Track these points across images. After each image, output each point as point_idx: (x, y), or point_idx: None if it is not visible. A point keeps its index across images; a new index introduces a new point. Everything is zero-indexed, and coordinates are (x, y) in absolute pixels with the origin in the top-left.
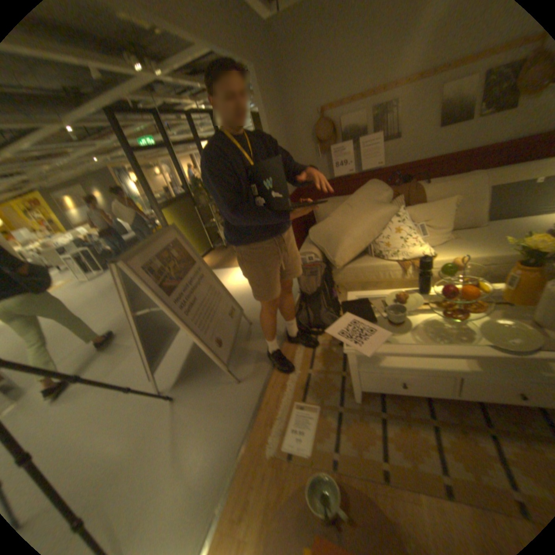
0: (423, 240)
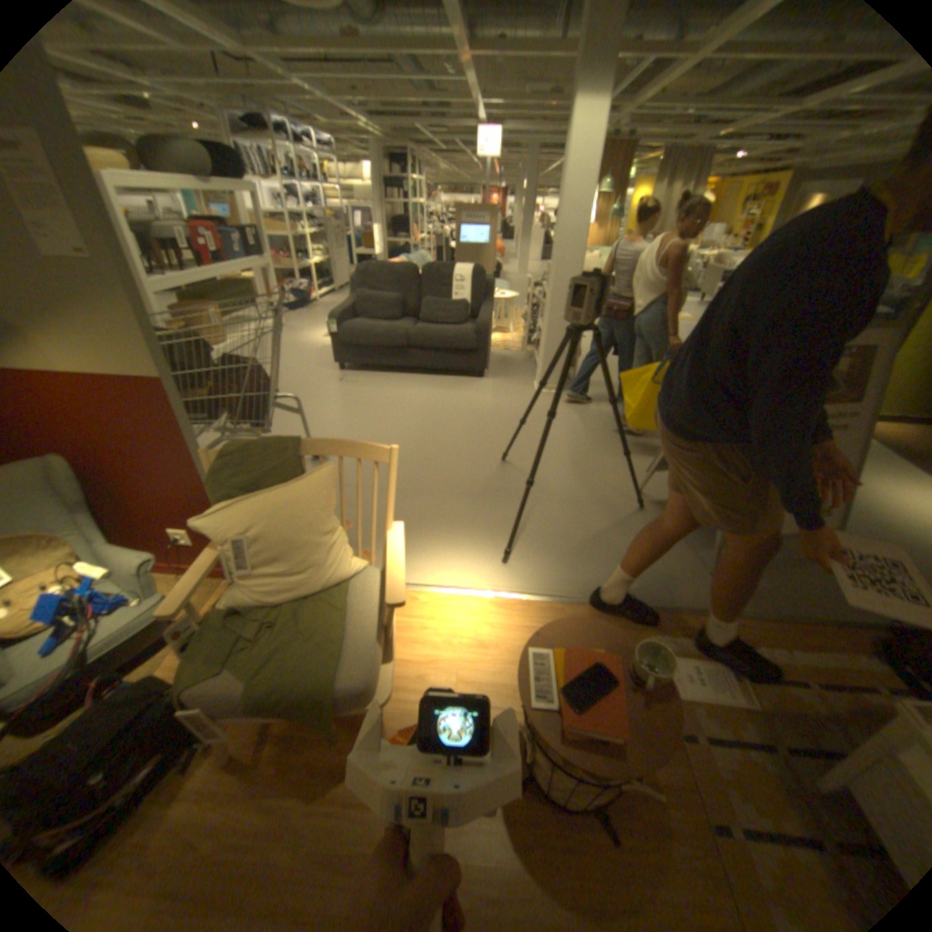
0: None
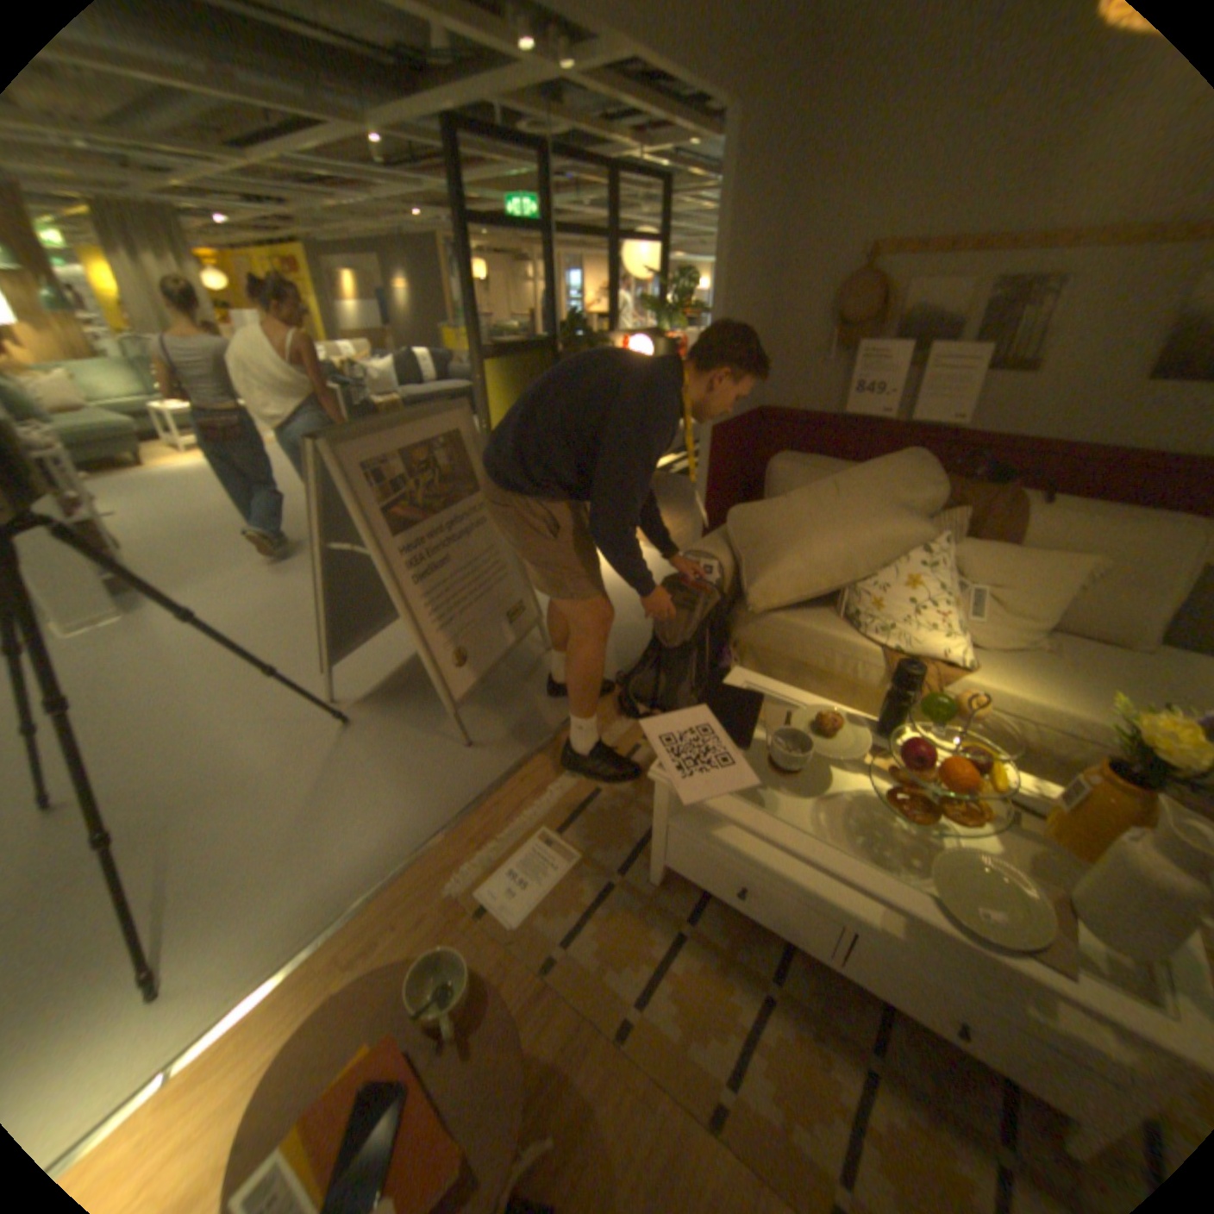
0: (968, 627)
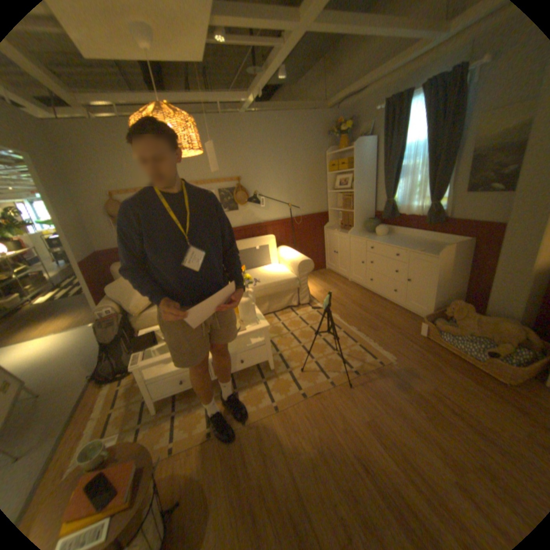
0: None
